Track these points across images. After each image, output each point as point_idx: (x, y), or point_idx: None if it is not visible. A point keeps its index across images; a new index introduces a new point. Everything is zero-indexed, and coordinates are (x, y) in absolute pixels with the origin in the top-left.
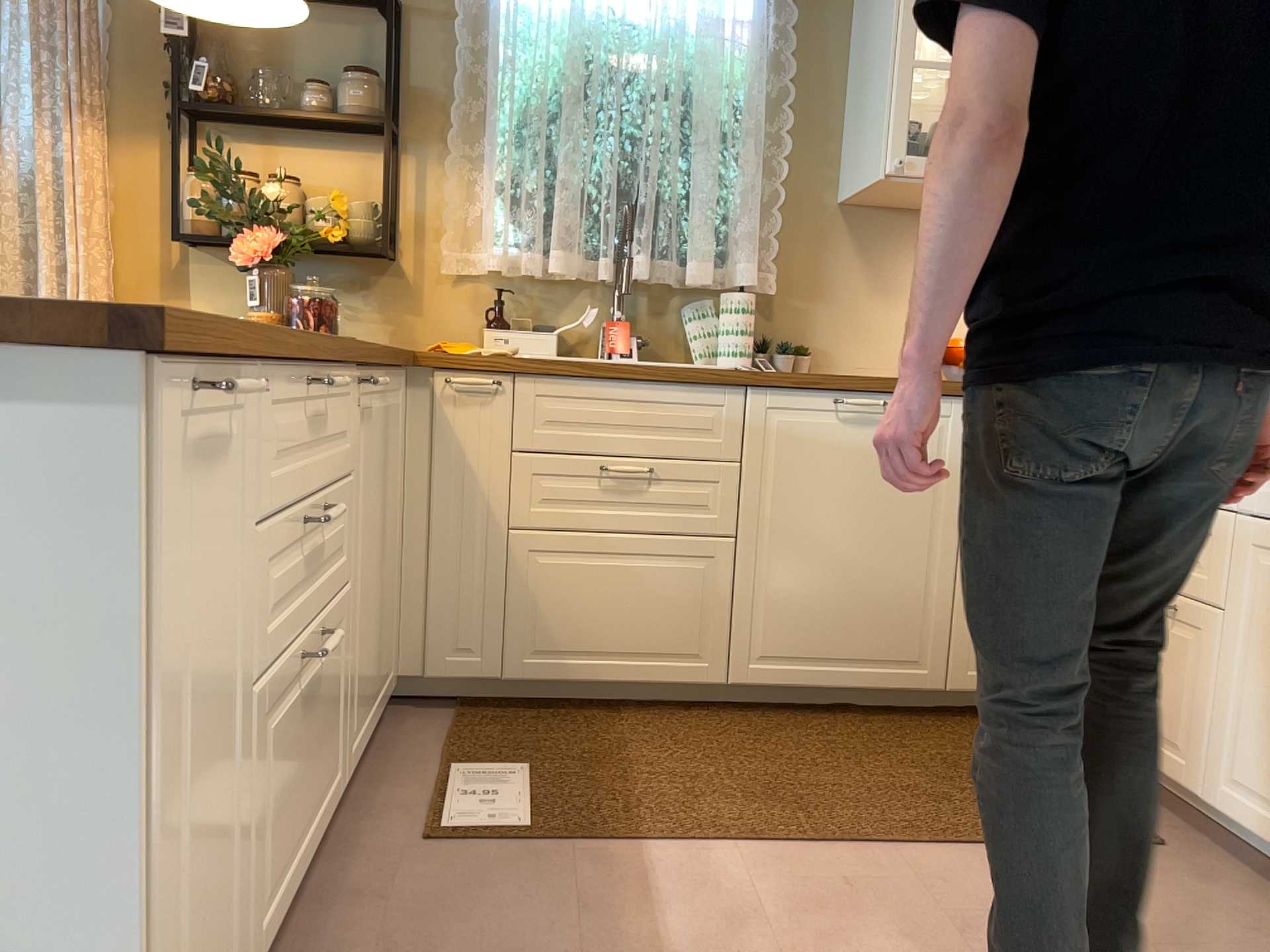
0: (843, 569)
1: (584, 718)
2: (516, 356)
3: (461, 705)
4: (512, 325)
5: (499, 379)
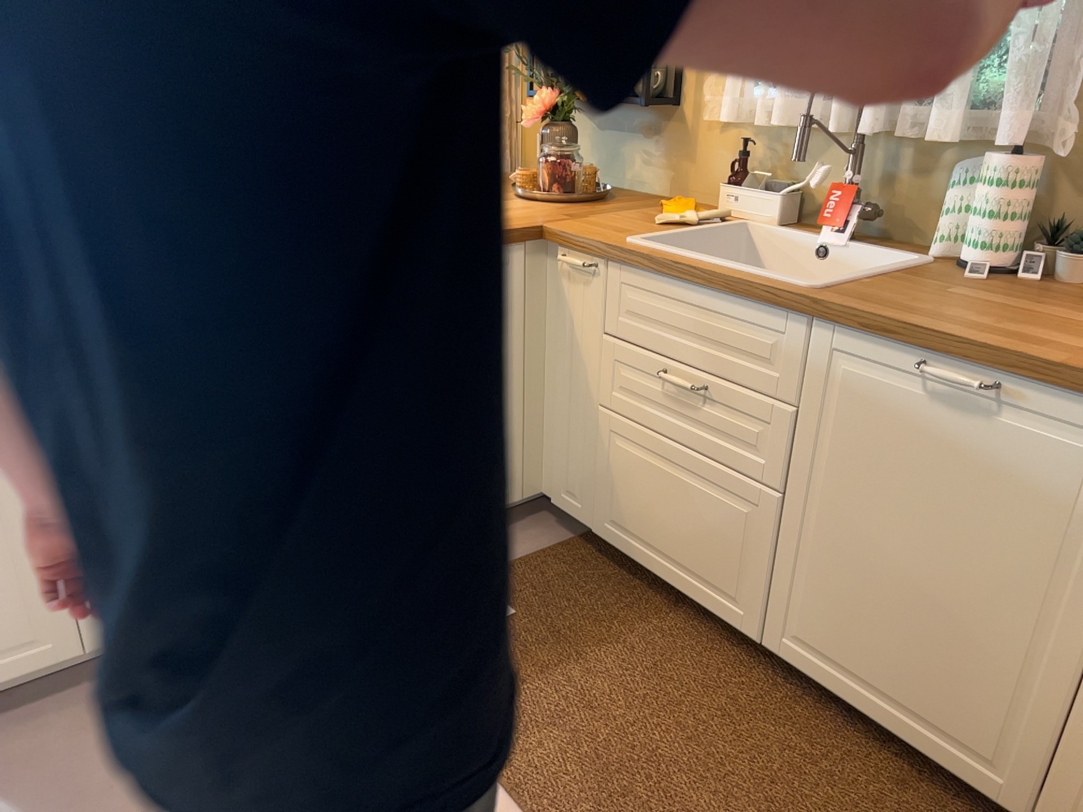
0: (901, 588)
1: (639, 597)
2: (619, 239)
3: (583, 535)
4: (747, 183)
5: (596, 262)
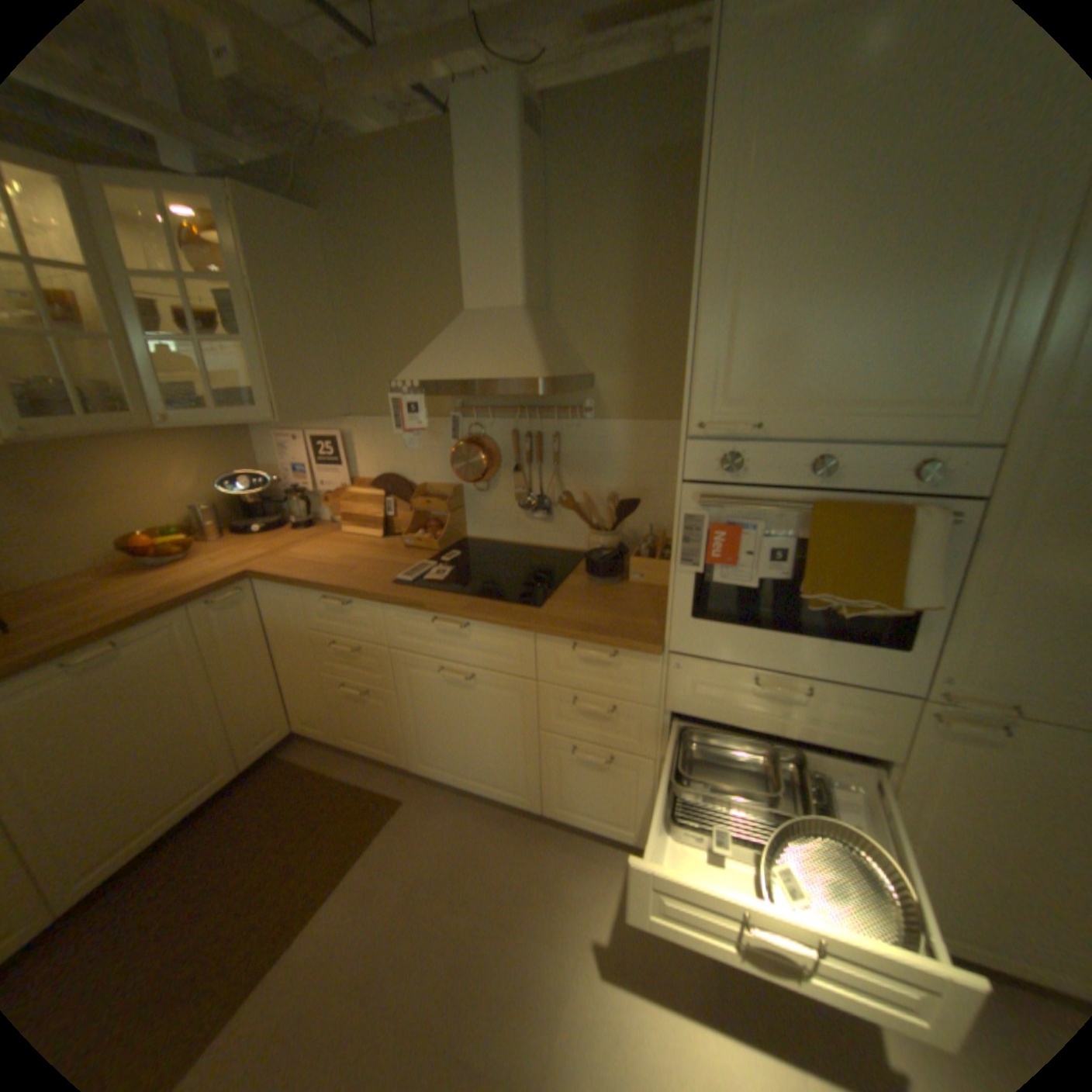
0: (132, 769)
1: None
2: None
3: None
4: None
5: None
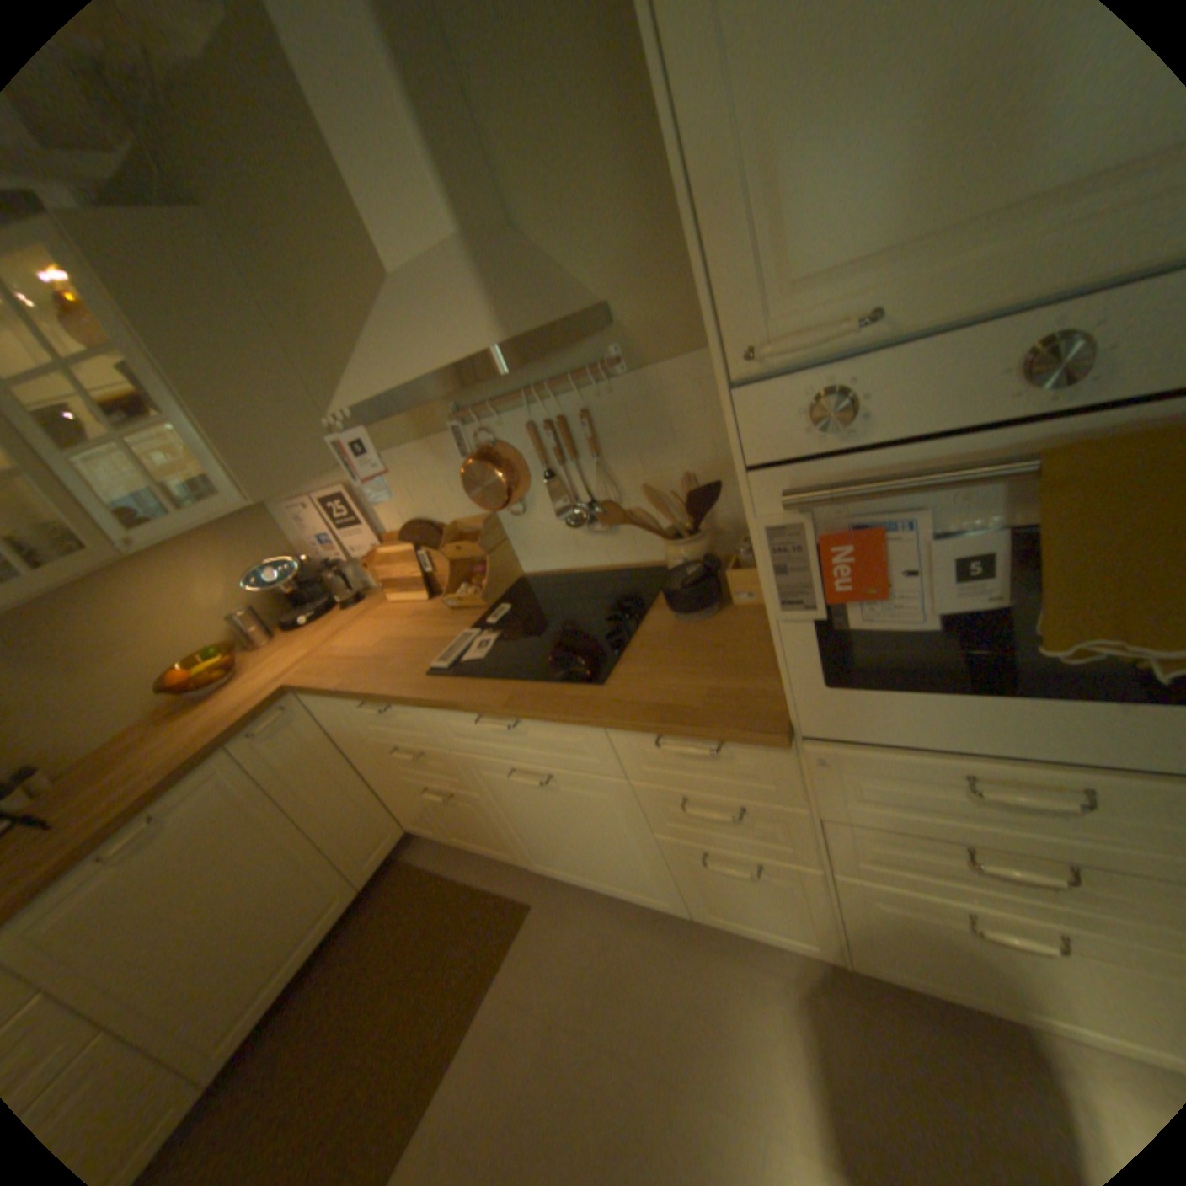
0: (225, 931)
1: None
2: None
3: None
4: None
5: None
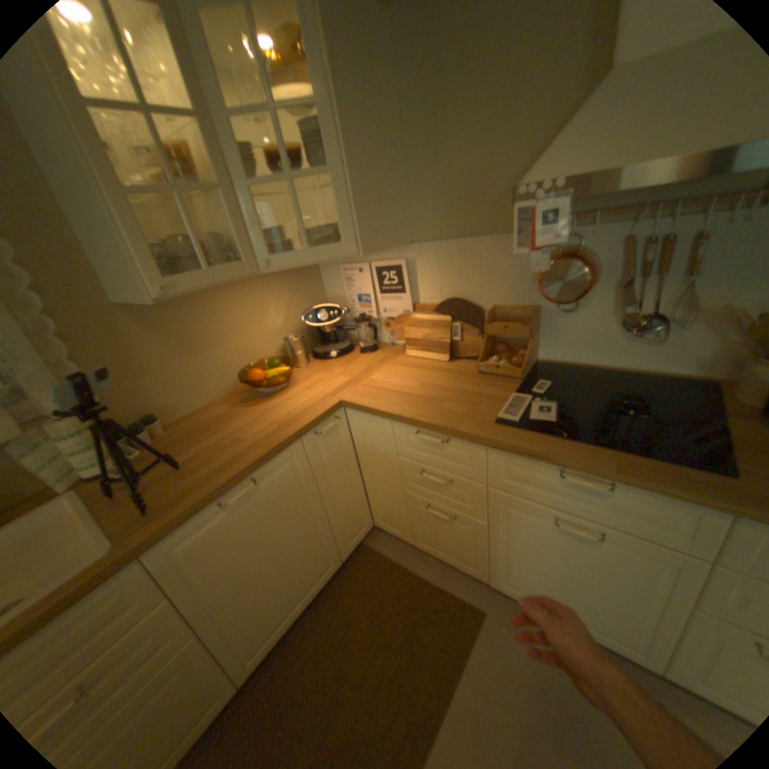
0: (273, 575)
1: None
2: None
3: None
4: None
5: None
